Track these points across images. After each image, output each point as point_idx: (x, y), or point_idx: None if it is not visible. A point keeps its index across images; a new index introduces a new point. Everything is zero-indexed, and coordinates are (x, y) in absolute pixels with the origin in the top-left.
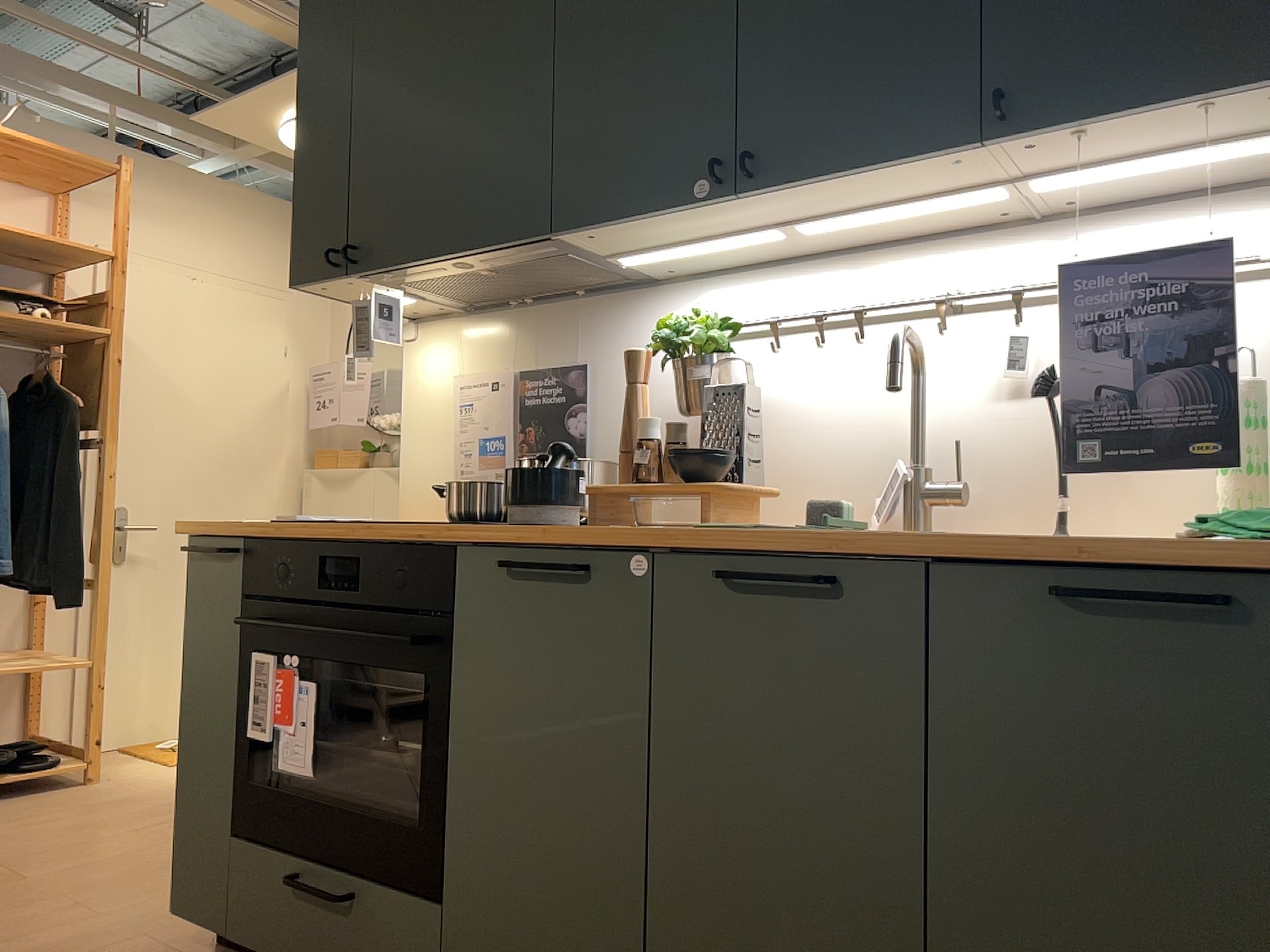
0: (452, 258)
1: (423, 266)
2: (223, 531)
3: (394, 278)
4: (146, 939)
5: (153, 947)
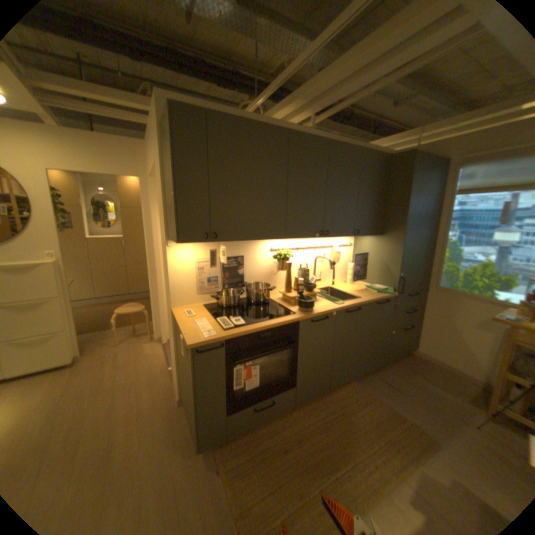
0: (251, 240)
1: (239, 241)
2: (216, 341)
3: (221, 242)
4: (175, 474)
5: (183, 471)
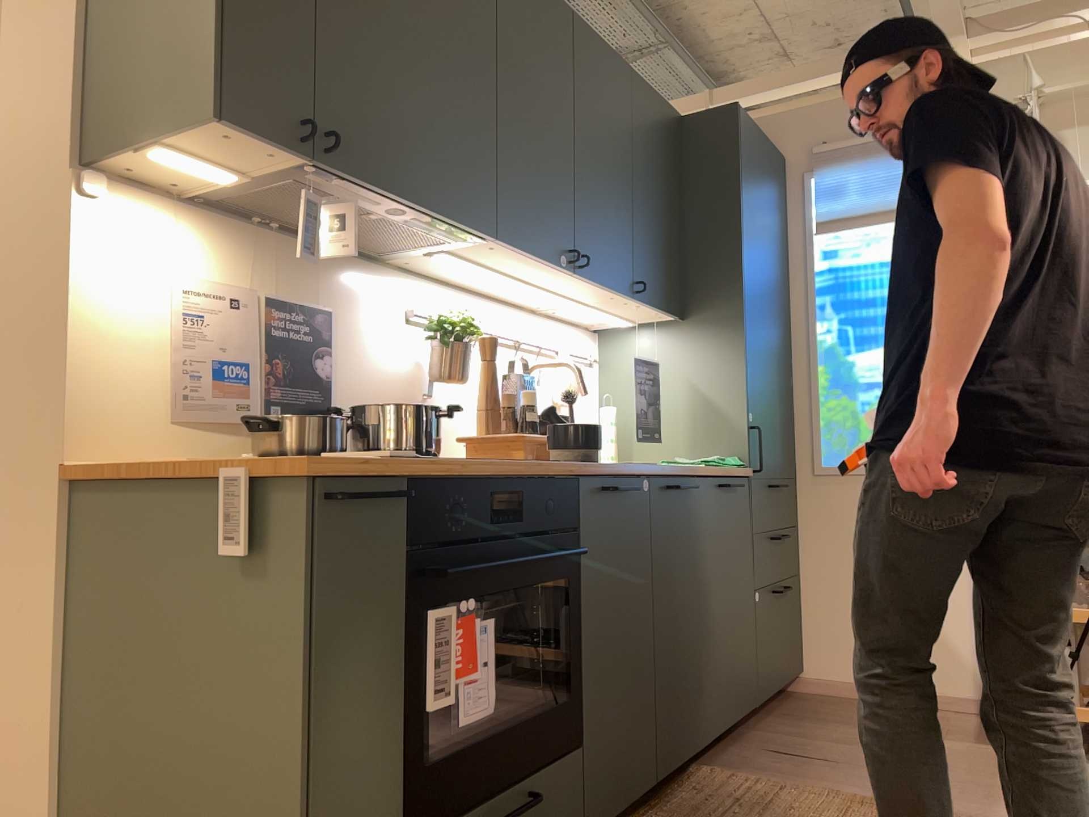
0: (414, 207)
1: (383, 196)
2: (387, 469)
3: (330, 182)
4: None
5: None
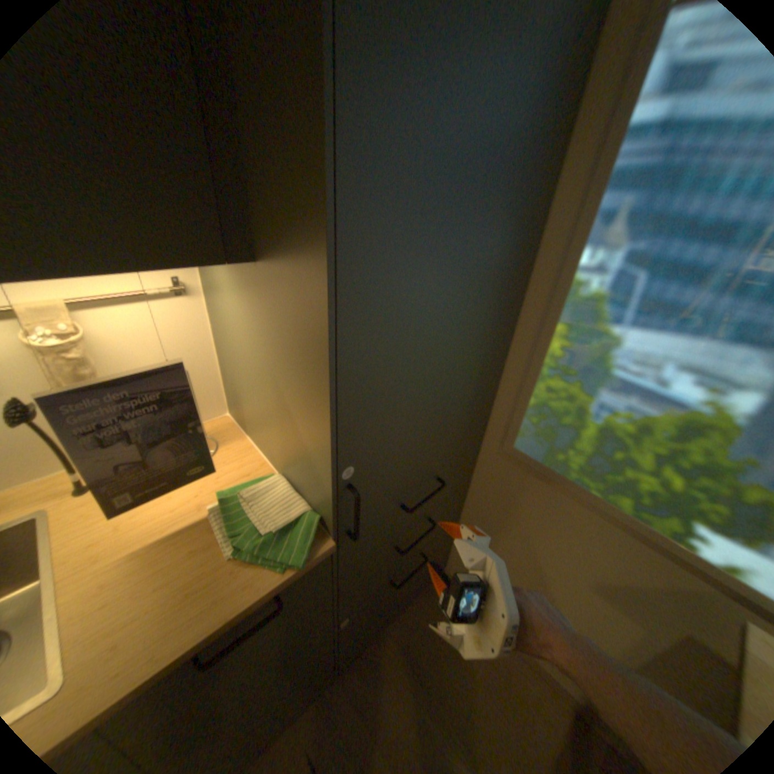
0: None
1: None
2: None
3: None
4: None
5: None
